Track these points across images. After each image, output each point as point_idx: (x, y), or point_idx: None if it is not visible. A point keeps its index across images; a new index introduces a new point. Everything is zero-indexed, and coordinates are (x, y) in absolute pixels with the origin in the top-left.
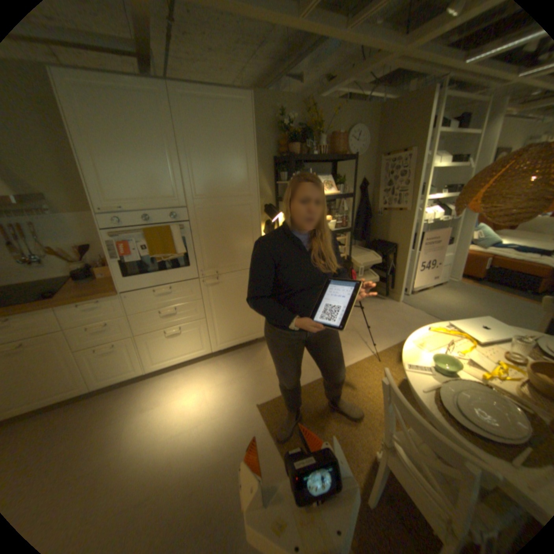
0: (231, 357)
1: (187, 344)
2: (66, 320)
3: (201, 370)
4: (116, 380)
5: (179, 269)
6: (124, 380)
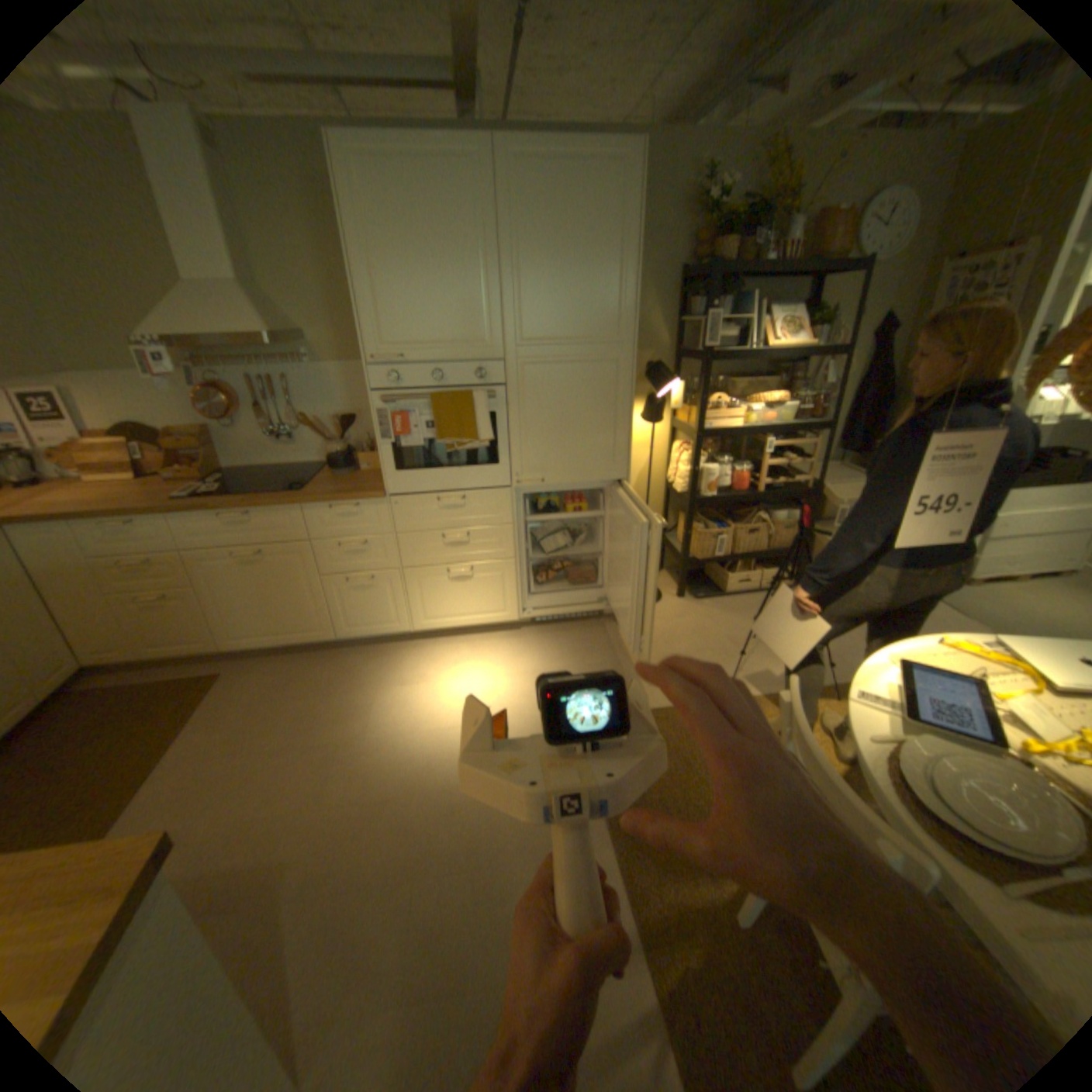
0: (551, 635)
1: (481, 597)
2: (316, 526)
3: (499, 646)
4: (373, 631)
5: (481, 468)
6: (383, 634)
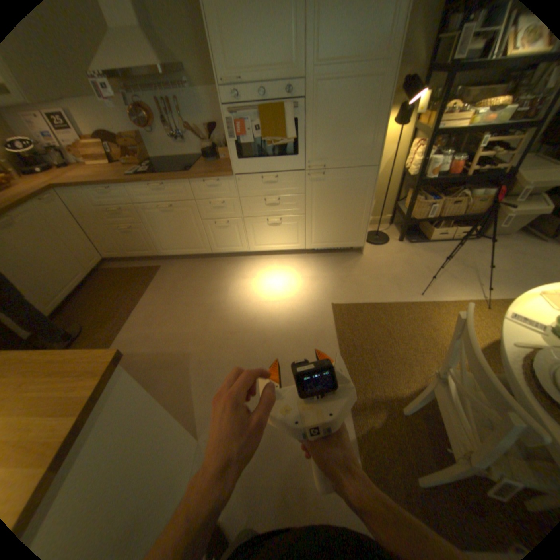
0: (322, 258)
1: (285, 236)
2: (197, 192)
3: (293, 262)
4: (230, 250)
5: (287, 157)
6: (235, 252)
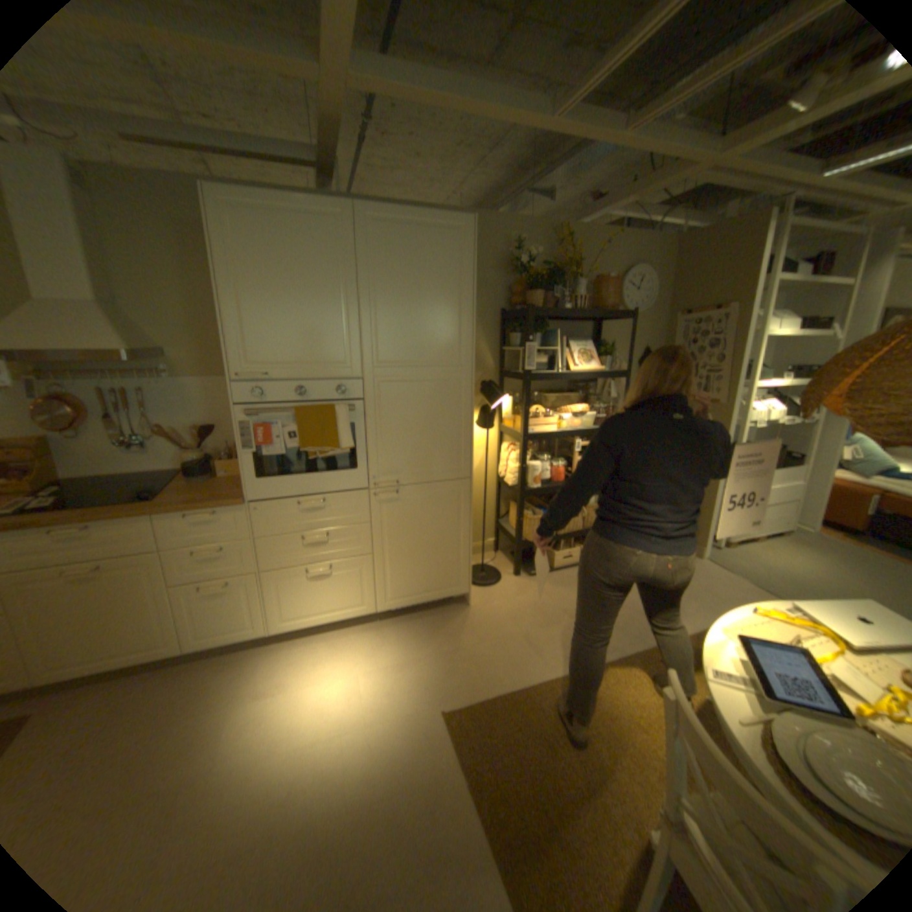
0: (407, 625)
1: (340, 594)
2: (167, 536)
3: (357, 641)
4: (225, 641)
5: (341, 472)
6: (236, 643)
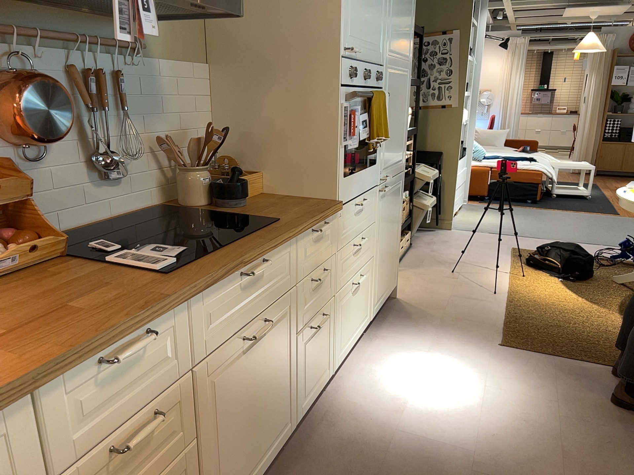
0: (386, 324)
1: (362, 305)
2: (302, 260)
3: (379, 348)
4: (316, 391)
5: (372, 167)
6: (320, 390)
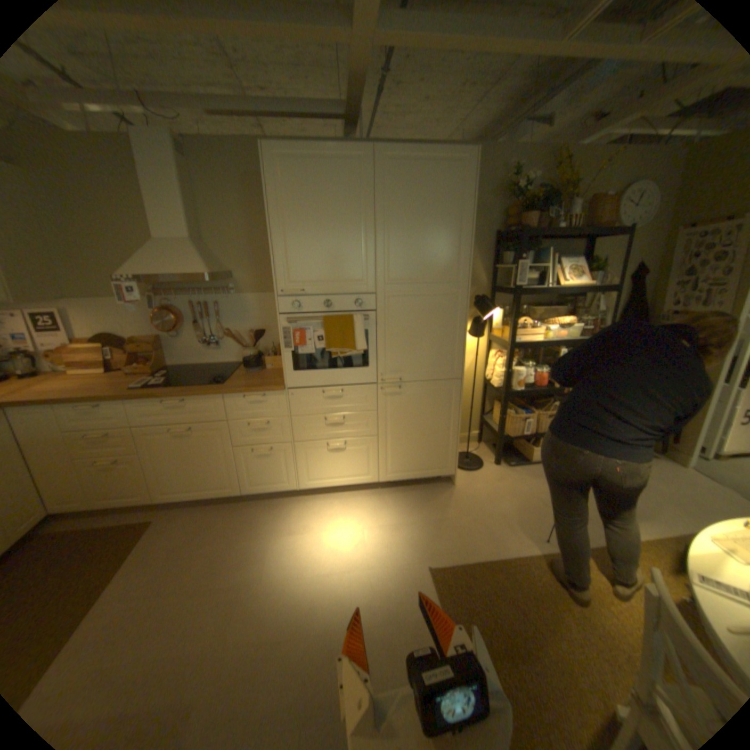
0: (403, 494)
1: (351, 465)
2: (233, 410)
3: (364, 502)
4: (269, 489)
5: (356, 369)
6: (277, 492)
